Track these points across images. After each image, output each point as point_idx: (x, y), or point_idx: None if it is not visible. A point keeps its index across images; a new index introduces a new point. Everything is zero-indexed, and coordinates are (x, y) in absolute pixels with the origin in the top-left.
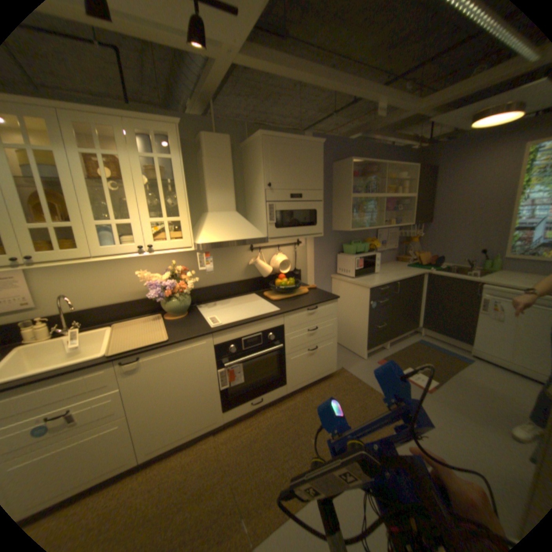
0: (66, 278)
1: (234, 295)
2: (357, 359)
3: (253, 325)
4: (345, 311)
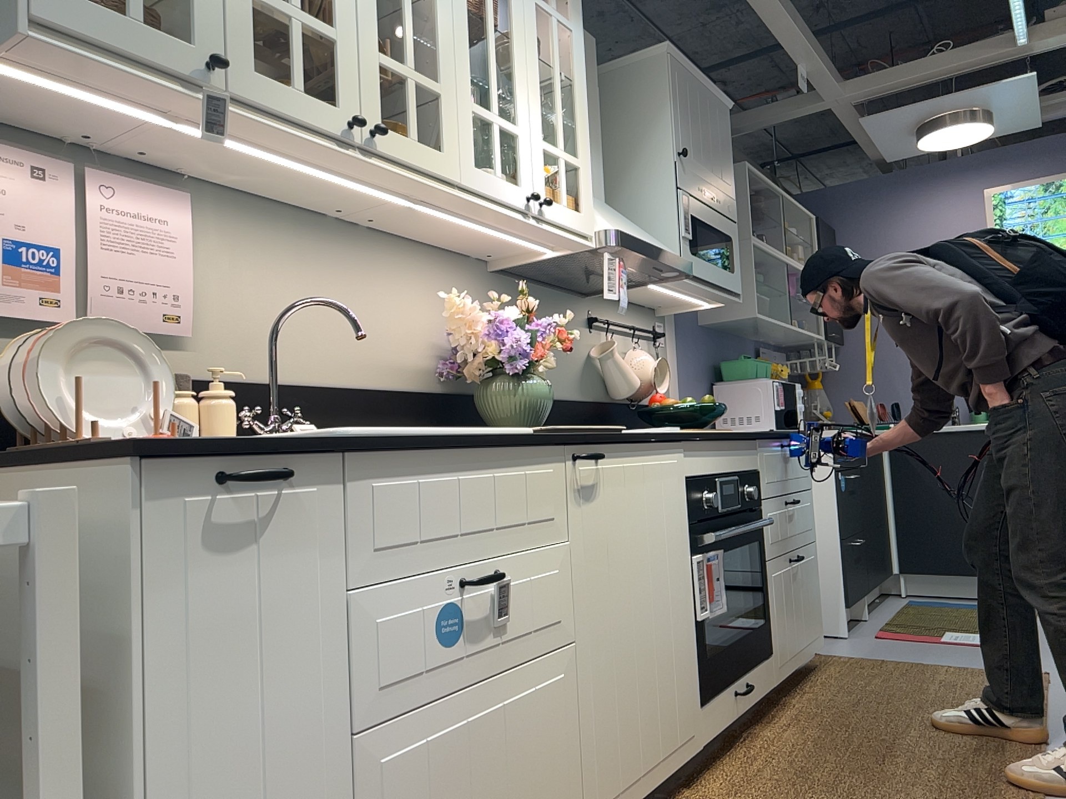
0: (266, 273)
1: None
2: (825, 638)
3: (728, 447)
4: None
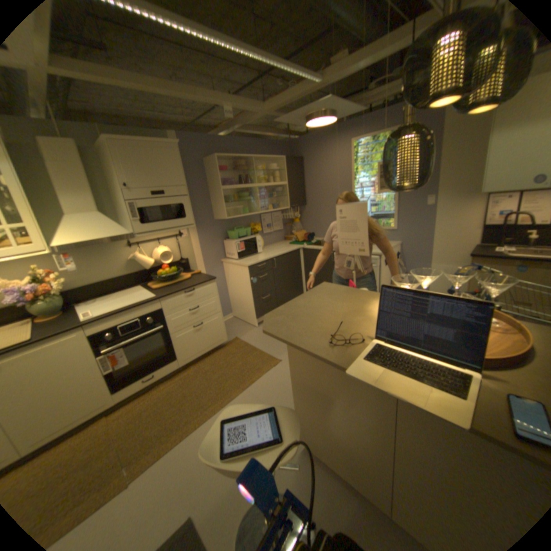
0: None
1: (117, 291)
2: (250, 328)
3: (126, 314)
4: (236, 289)
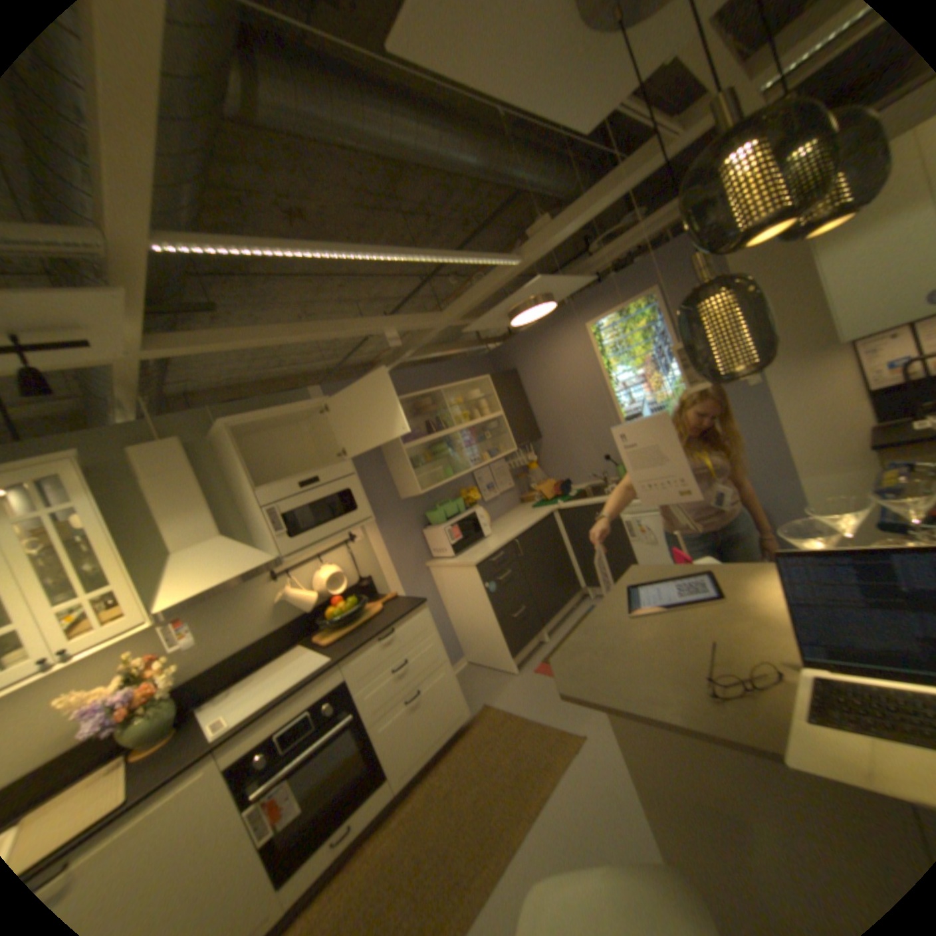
0: None
1: (264, 665)
2: (506, 680)
3: (287, 707)
4: (463, 611)
